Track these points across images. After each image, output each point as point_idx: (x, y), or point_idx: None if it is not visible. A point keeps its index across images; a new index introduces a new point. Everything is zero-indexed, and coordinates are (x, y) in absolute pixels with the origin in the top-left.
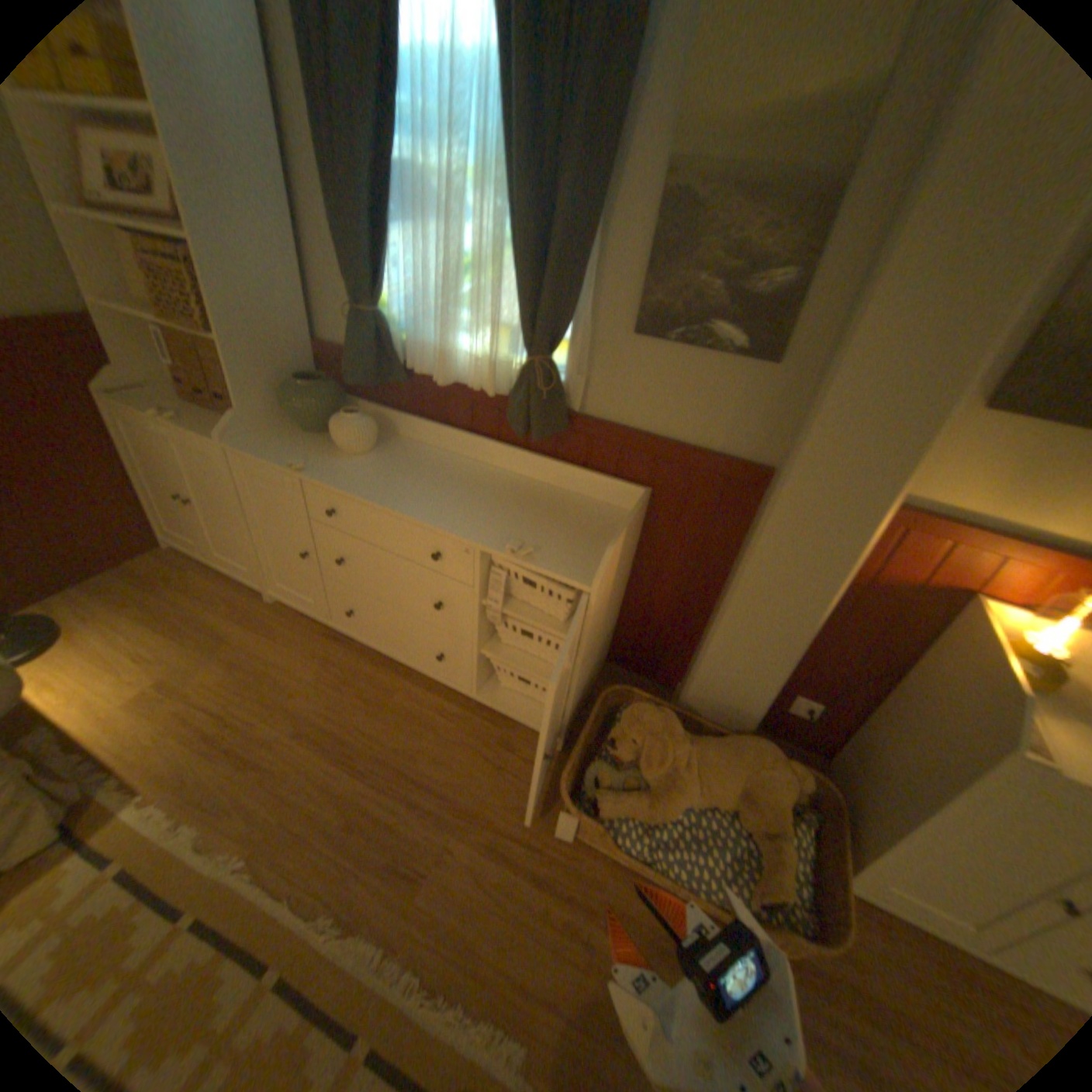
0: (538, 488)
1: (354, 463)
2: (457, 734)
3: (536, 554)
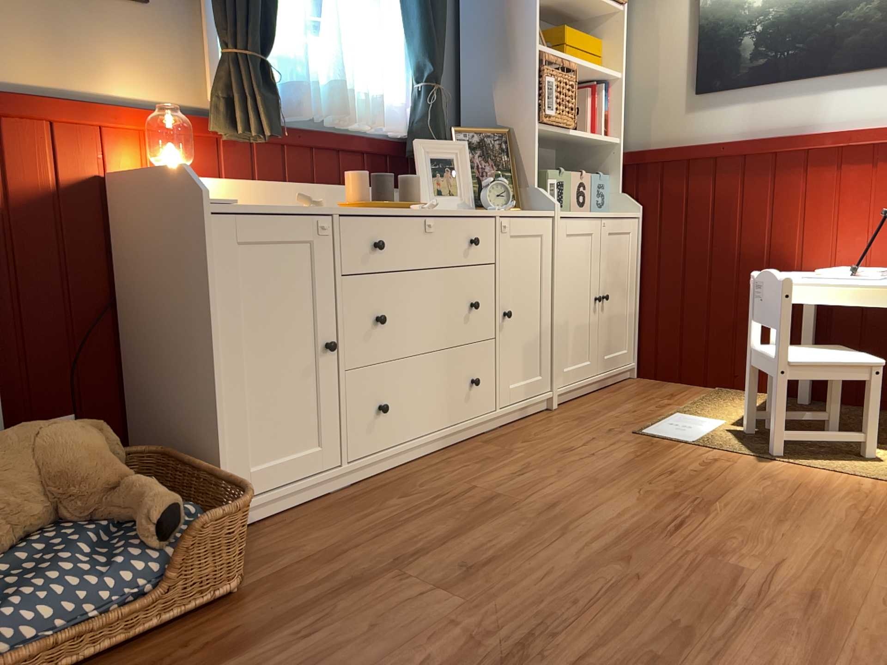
0: None
1: None
2: None
3: None
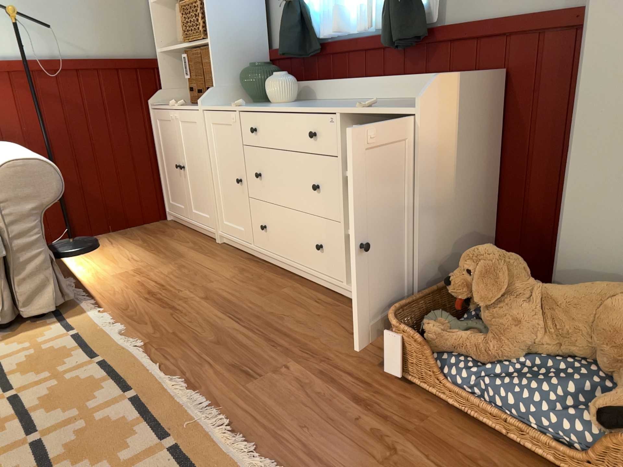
0: (406, 100)
1: (275, 105)
2: (323, 312)
3: (378, 106)
